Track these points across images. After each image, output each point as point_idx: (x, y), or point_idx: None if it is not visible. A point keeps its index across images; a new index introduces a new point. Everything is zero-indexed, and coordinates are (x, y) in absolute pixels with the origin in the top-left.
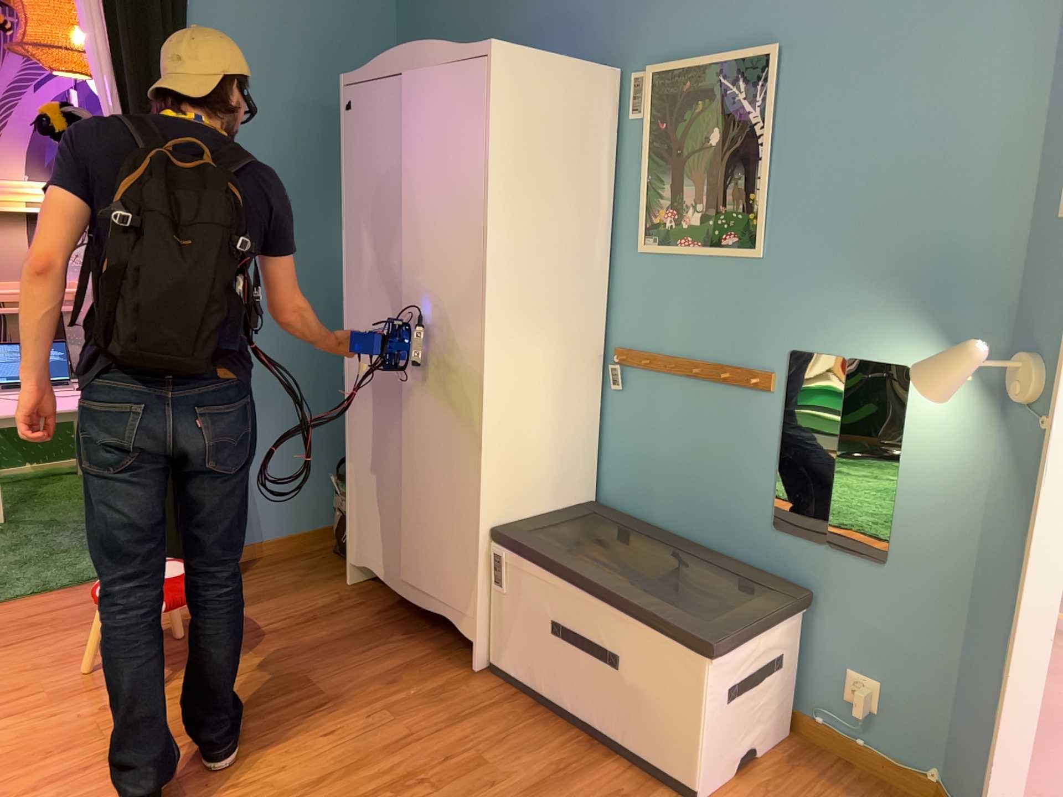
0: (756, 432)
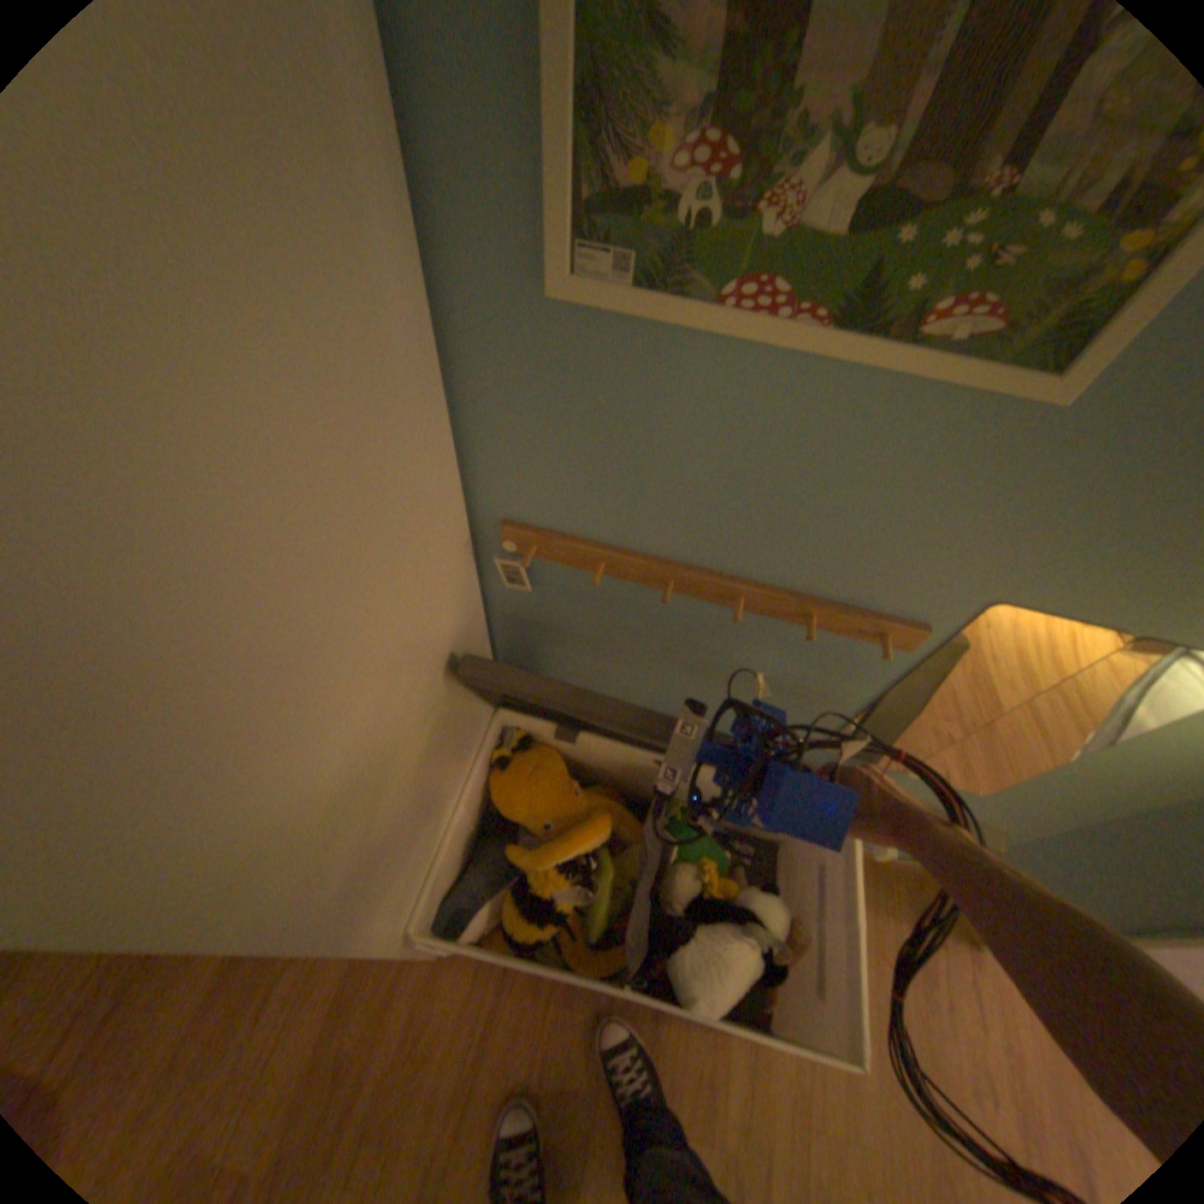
0: (842, 678)
